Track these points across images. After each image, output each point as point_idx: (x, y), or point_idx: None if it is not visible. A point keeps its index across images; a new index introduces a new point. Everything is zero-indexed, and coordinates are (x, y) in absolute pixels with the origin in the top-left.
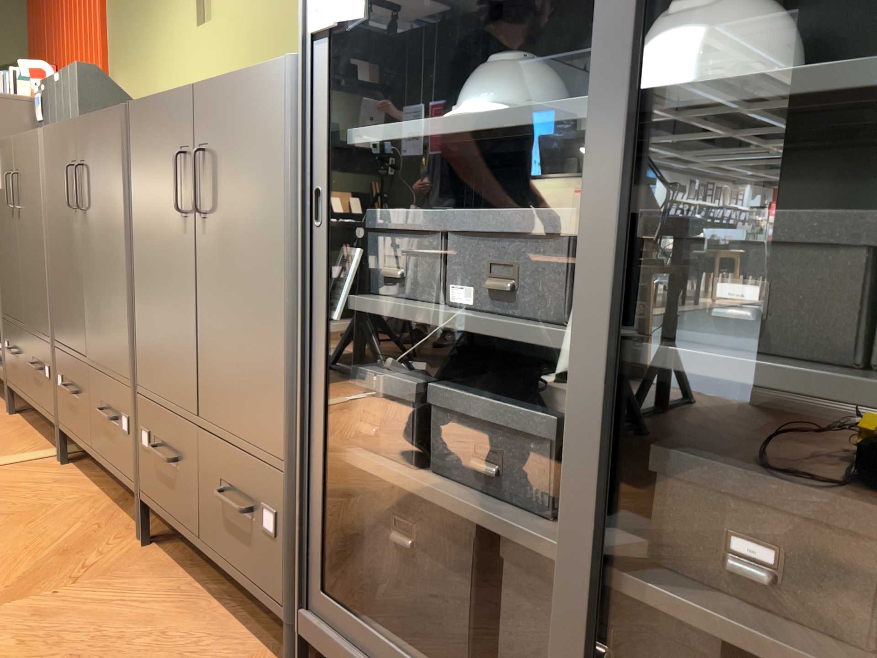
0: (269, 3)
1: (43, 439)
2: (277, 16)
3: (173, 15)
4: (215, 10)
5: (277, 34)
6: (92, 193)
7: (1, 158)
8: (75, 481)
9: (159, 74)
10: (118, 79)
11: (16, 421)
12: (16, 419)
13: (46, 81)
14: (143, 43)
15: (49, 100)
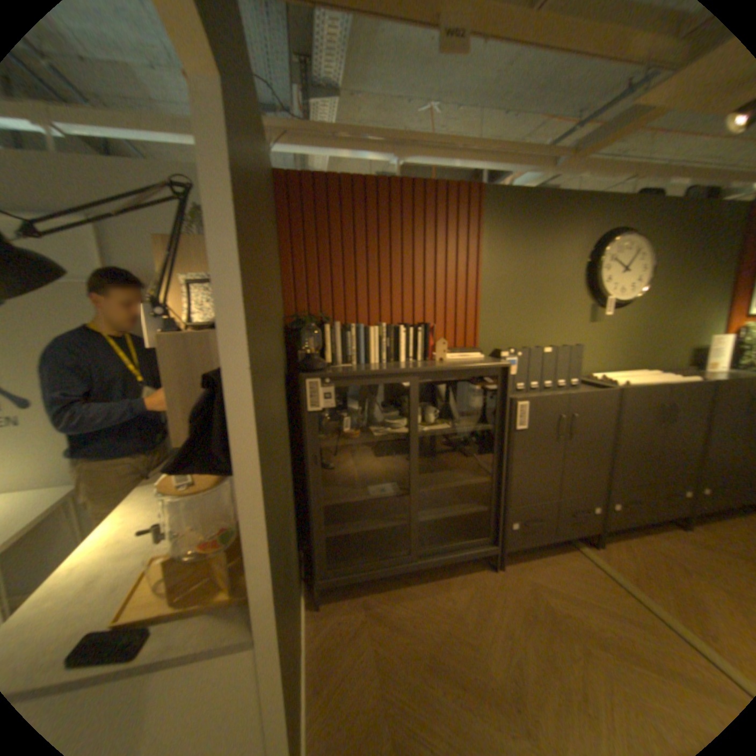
0: (643, 323)
1: (557, 558)
2: (648, 329)
3: (568, 312)
4: (607, 318)
5: (647, 335)
6: (681, 414)
7: (539, 407)
8: (627, 546)
9: (548, 339)
10: (492, 335)
11: (519, 569)
12: (512, 569)
13: (525, 349)
14: (531, 320)
15: (529, 361)
